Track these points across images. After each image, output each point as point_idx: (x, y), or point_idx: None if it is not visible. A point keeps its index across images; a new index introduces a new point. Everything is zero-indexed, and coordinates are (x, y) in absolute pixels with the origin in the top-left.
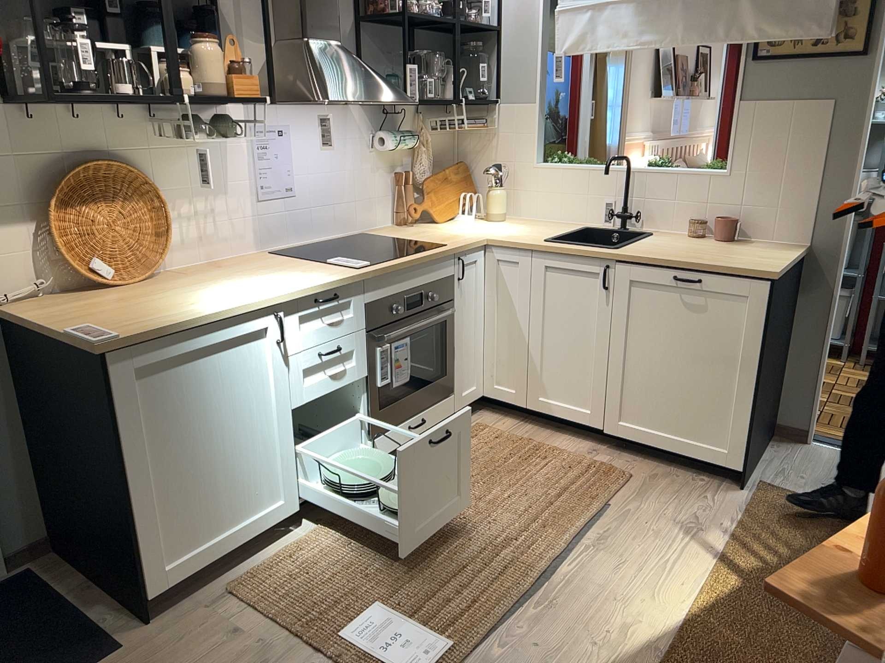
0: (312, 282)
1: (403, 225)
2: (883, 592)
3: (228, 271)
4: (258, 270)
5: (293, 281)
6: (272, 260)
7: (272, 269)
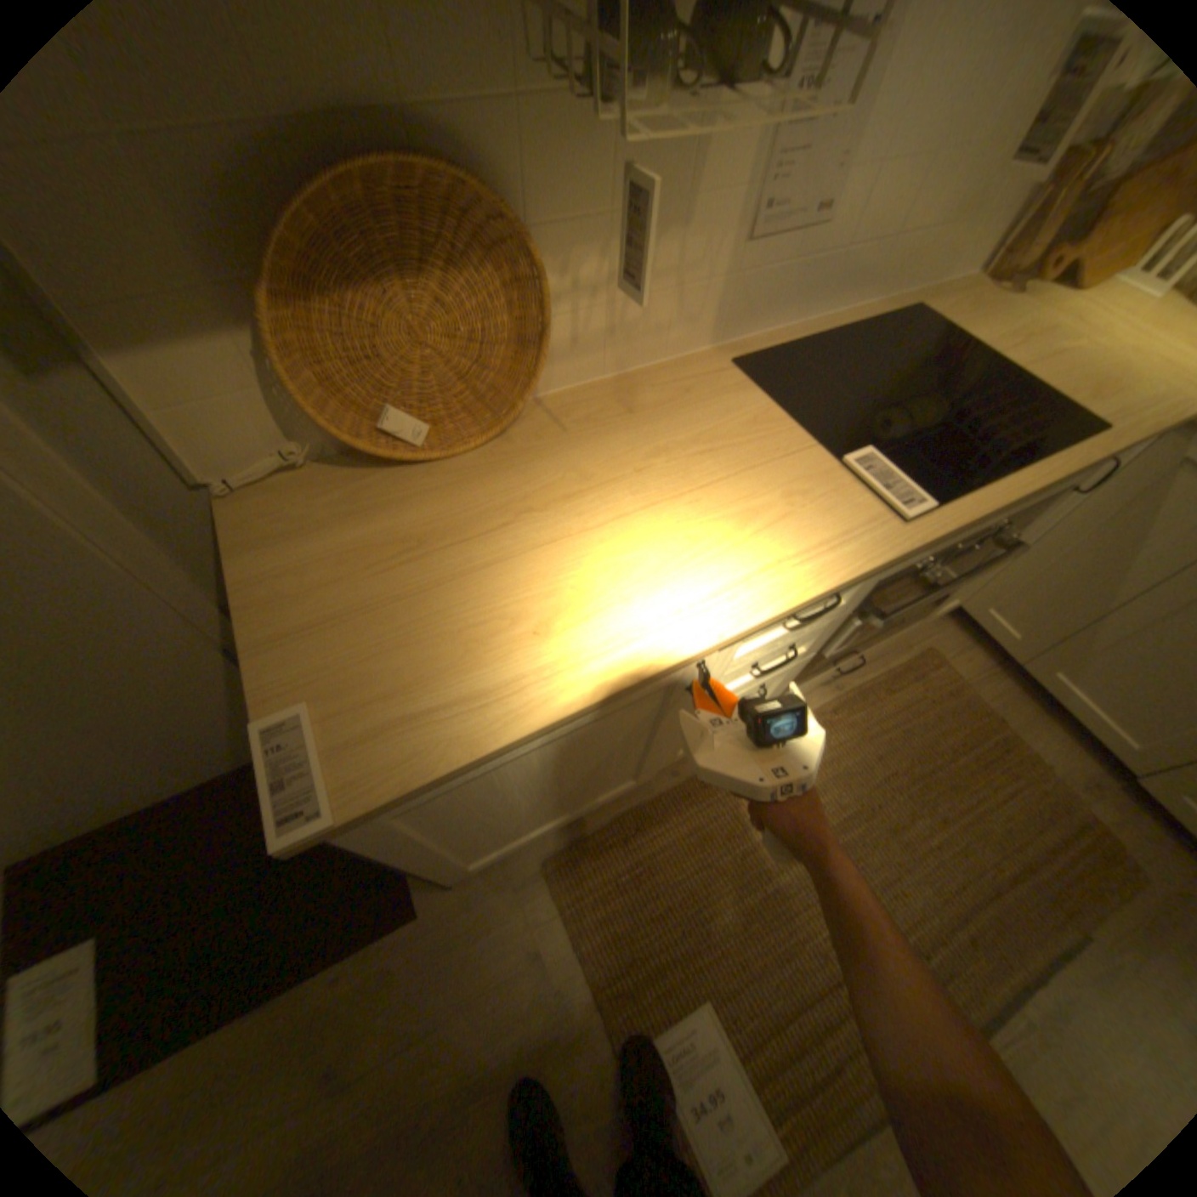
0: (803, 576)
1: (1000, 279)
2: None
3: (645, 434)
4: (701, 450)
5: (764, 553)
6: (734, 399)
7: (727, 450)
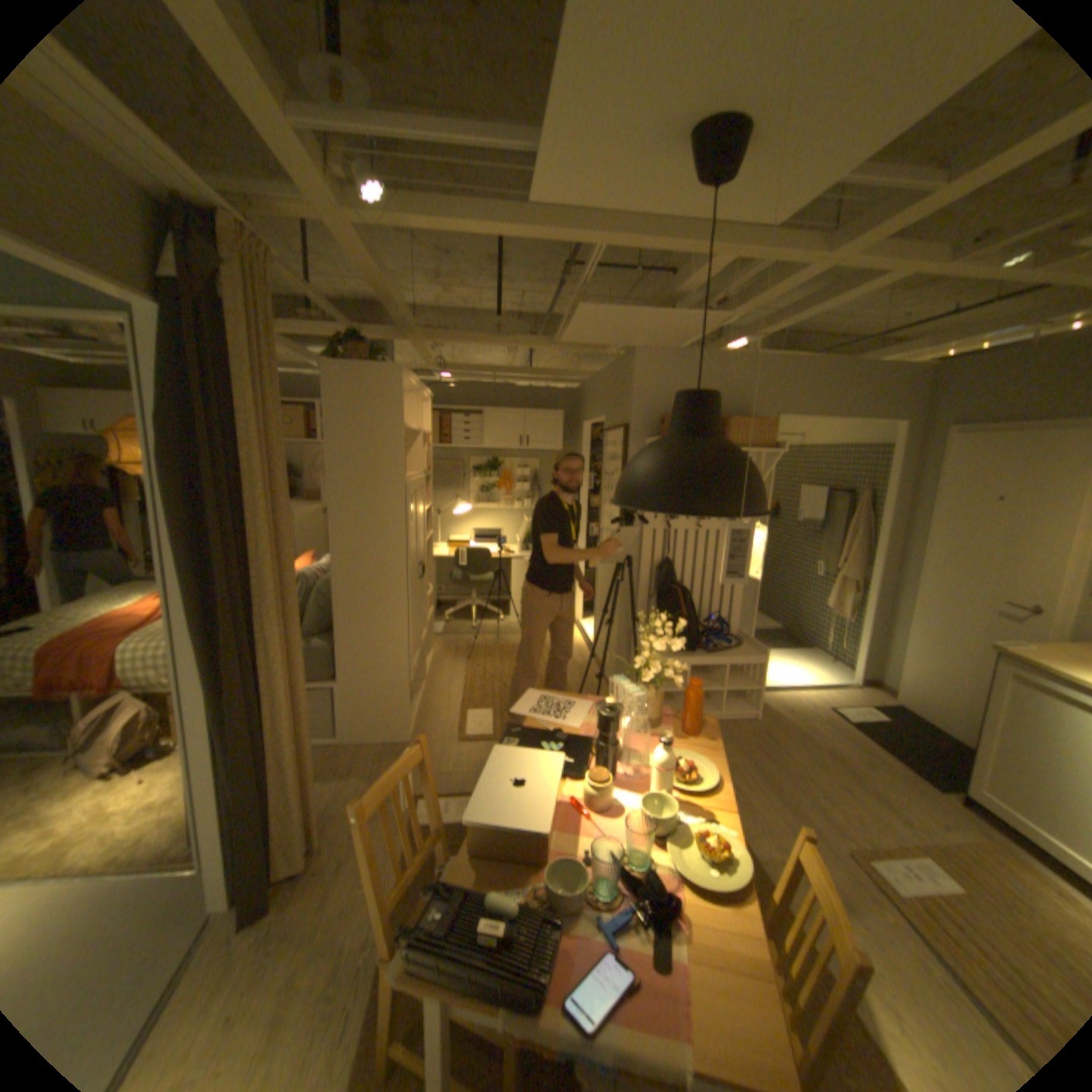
0: None
1: None
2: (690, 729)
3: None
4: None
5: None
6: None
7: None
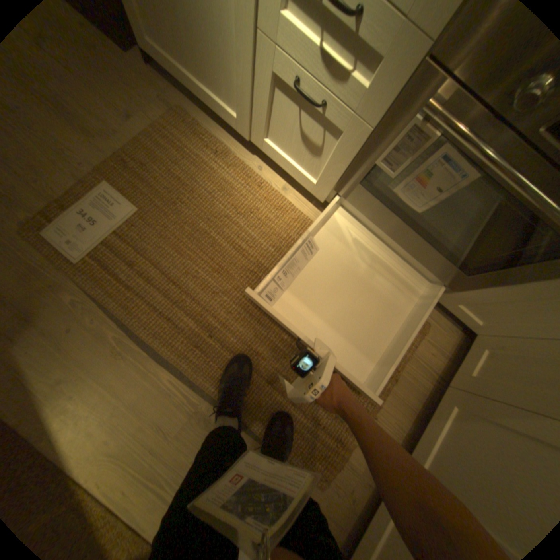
0: None
1: None
2: None
3: None
4: None
5: None
6: None
7: None
